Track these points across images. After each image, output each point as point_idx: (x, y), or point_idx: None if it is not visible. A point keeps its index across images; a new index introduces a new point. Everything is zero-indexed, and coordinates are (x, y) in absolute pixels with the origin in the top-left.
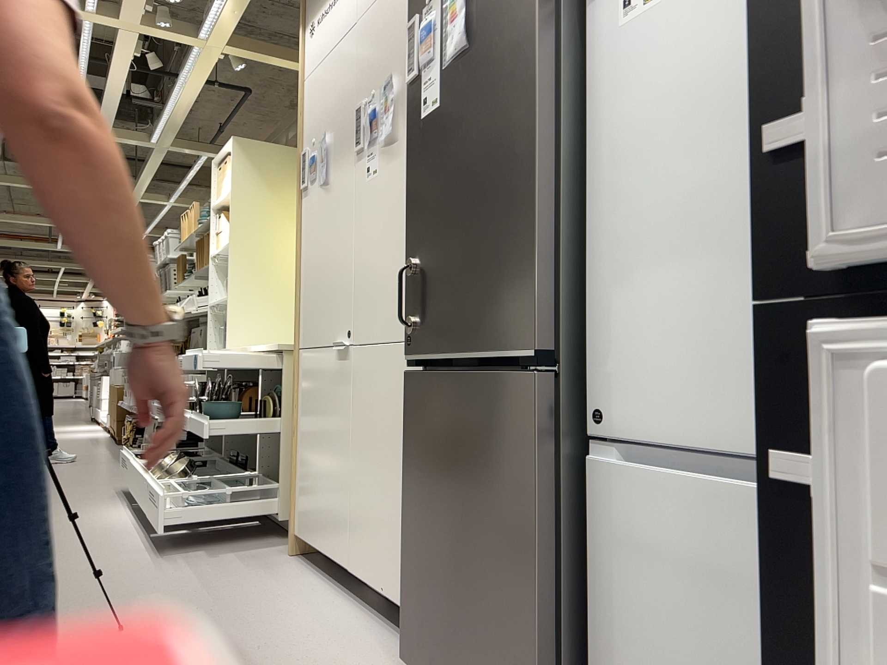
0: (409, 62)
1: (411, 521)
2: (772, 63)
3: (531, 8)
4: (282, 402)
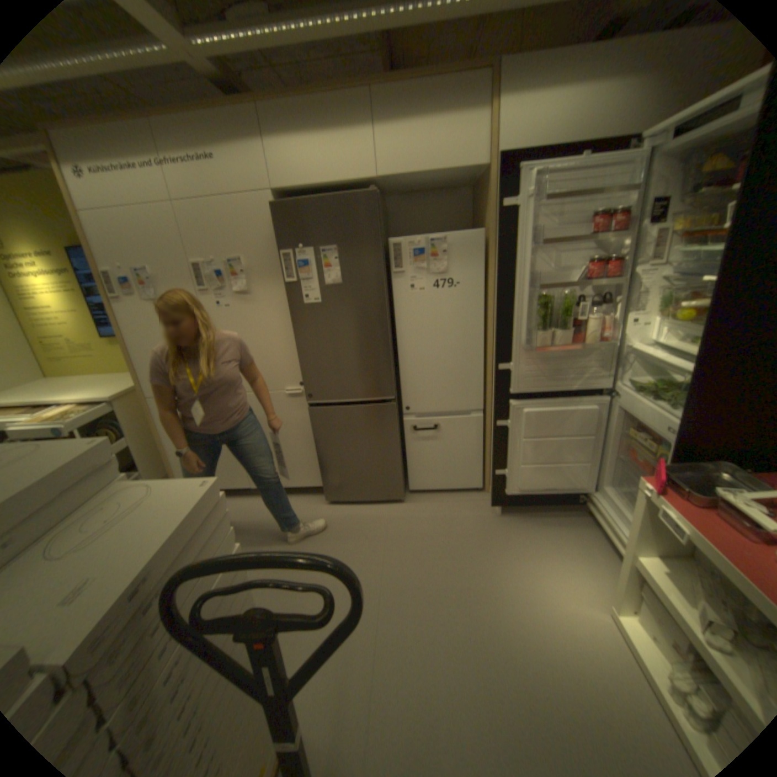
0: (287, 272)
1: (325, 457)
2: (495, 351)
3: (381, 282)
4: (116, 428)
